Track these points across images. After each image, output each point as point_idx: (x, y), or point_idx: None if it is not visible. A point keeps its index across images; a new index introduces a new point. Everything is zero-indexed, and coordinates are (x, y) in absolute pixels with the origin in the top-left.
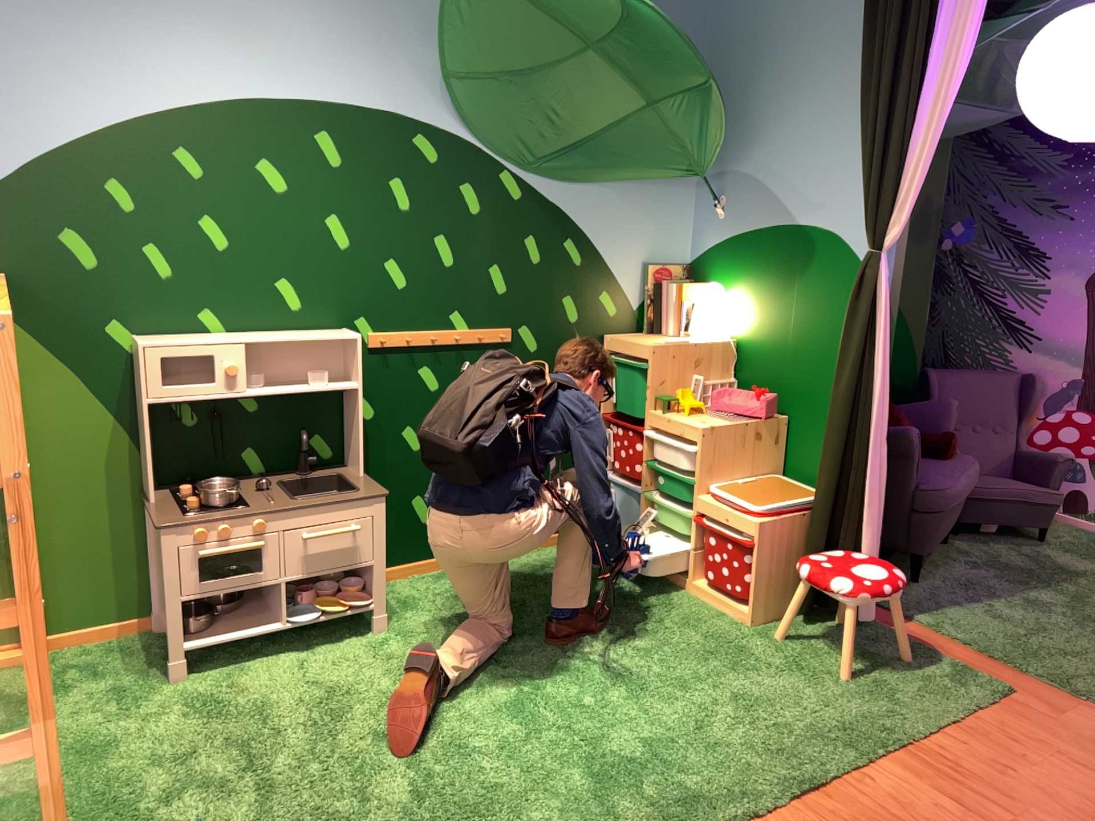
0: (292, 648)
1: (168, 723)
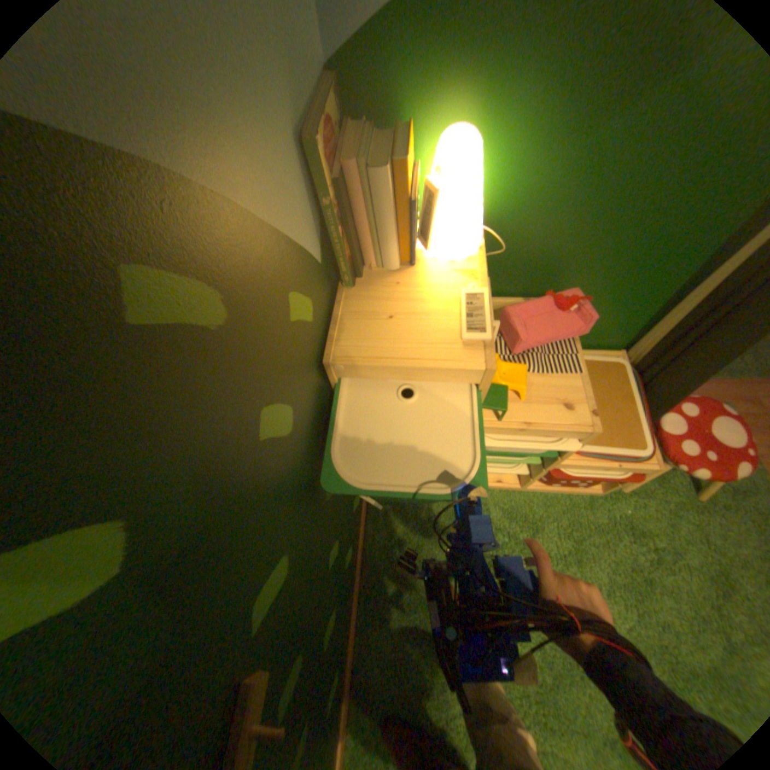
0: None
1: None
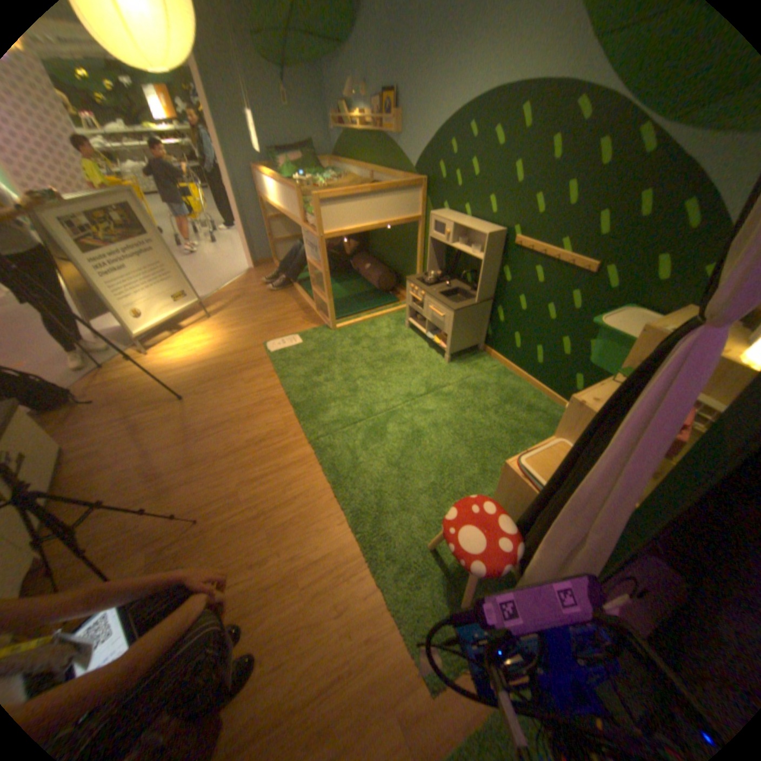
0: (425, 345)
1: (380, 332)
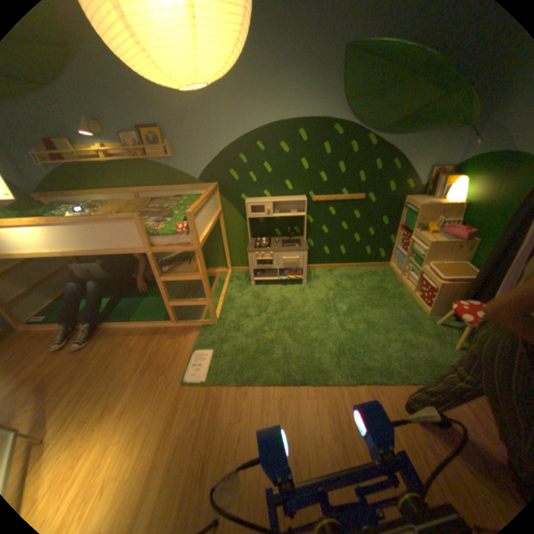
0: (278, 285)
1: (243, 299)
